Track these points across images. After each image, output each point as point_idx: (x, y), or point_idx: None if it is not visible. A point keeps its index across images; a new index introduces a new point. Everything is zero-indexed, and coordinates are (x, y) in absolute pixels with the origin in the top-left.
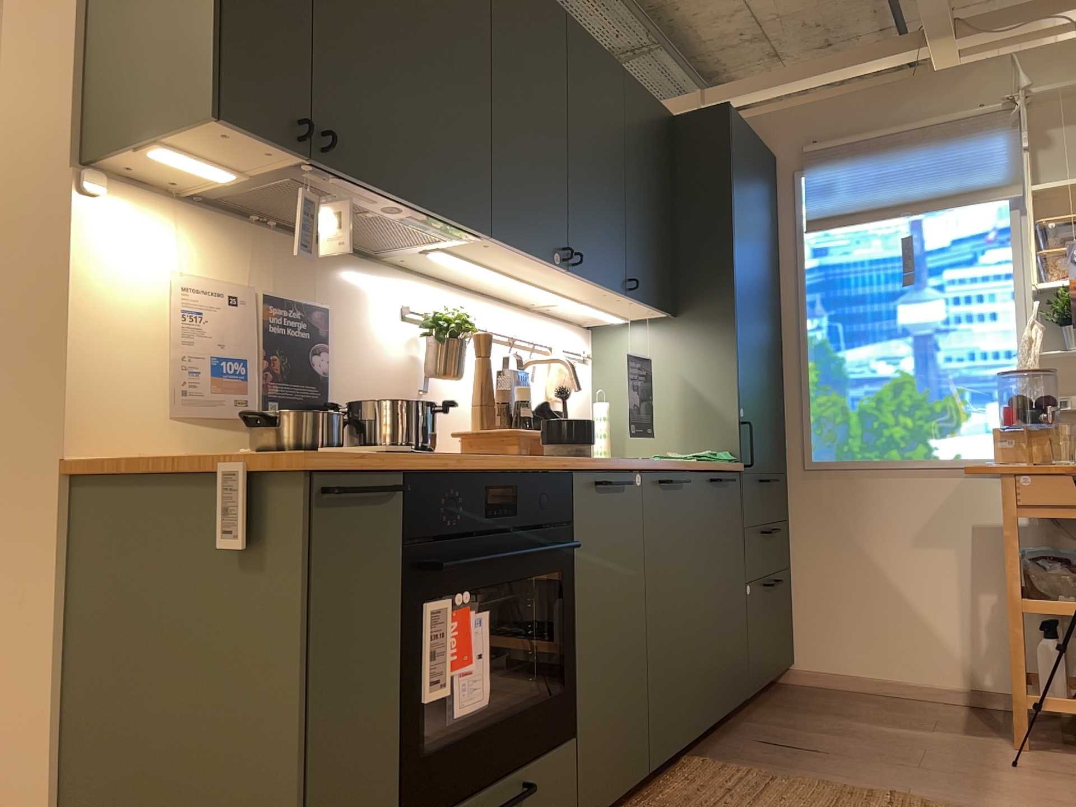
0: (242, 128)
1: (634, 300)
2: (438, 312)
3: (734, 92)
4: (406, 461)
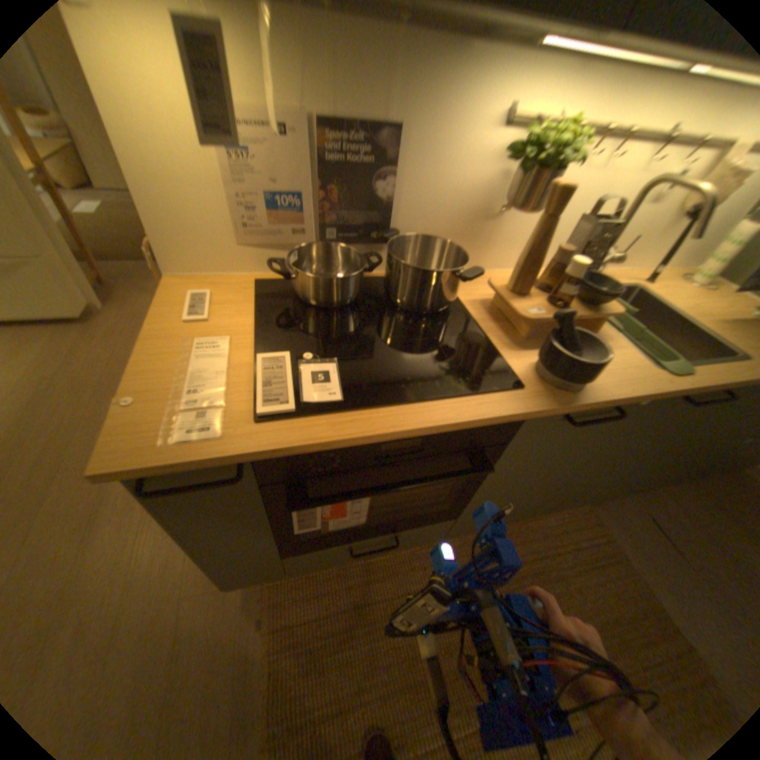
0: None
1: None
2: (543, 127)
3: None
4: (244, 459)
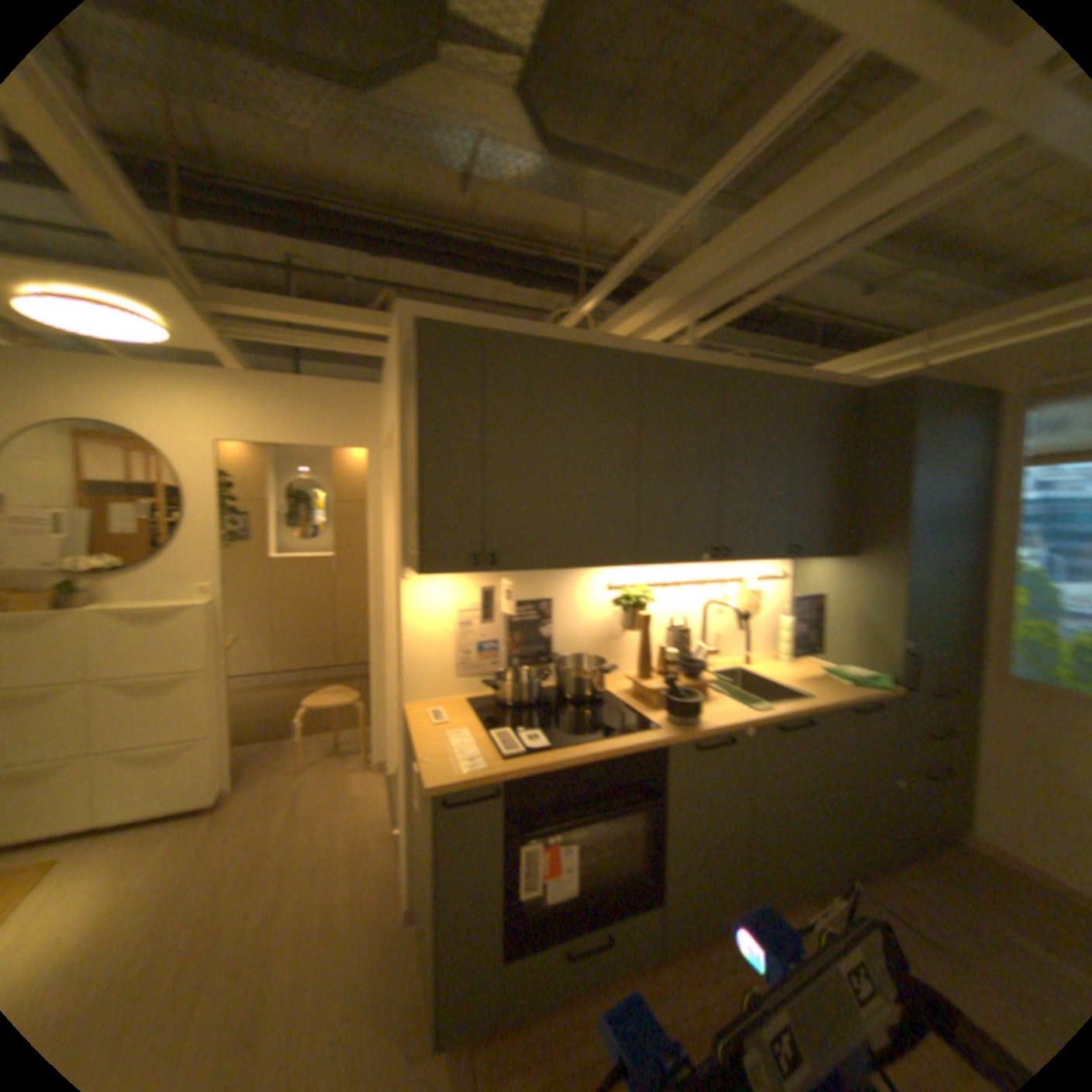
0: (436, 571)
1: (799, 558)
2: (625, 589)
3: (963, 327)
4: (501, 777)
